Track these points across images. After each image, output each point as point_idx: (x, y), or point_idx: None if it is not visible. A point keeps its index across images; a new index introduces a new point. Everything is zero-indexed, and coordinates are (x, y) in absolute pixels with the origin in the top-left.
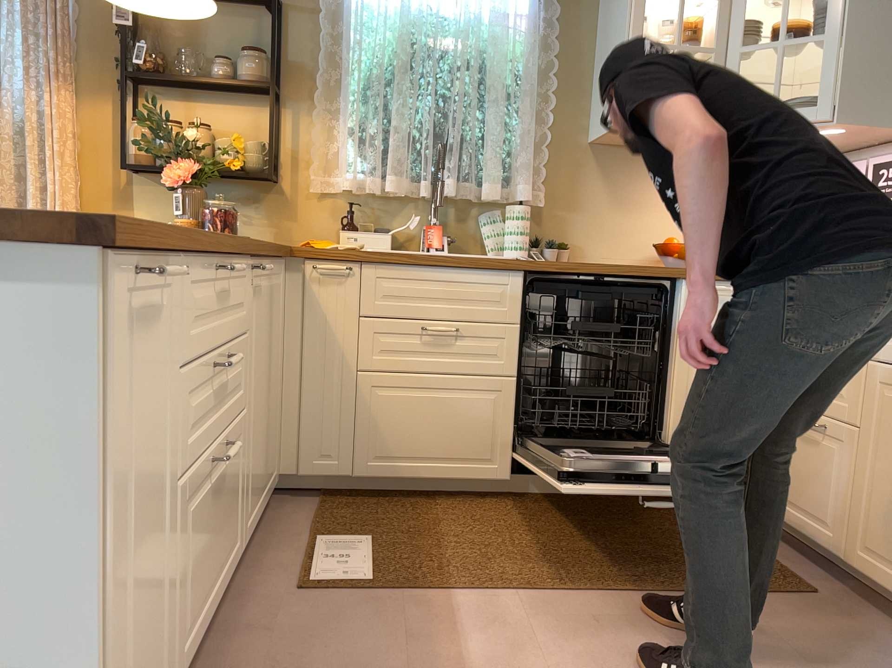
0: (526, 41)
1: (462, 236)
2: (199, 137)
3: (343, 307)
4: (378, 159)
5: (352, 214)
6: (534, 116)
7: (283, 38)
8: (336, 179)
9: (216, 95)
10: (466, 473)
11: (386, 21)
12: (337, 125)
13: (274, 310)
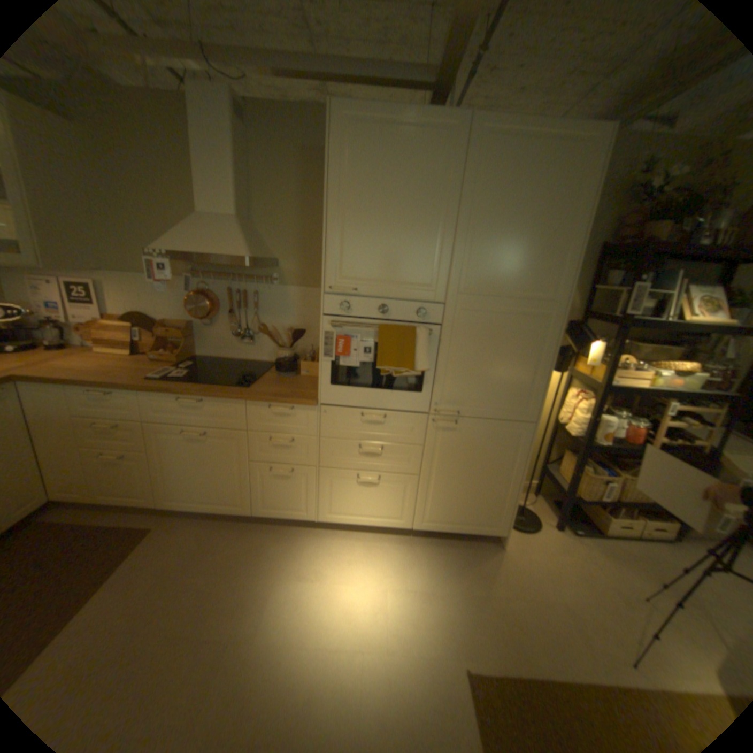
0: None
1: None
2: None
3: None
4: None
5: None
6: None
7: None
8: None
9: None
10: None
11: None
12: None
13: None
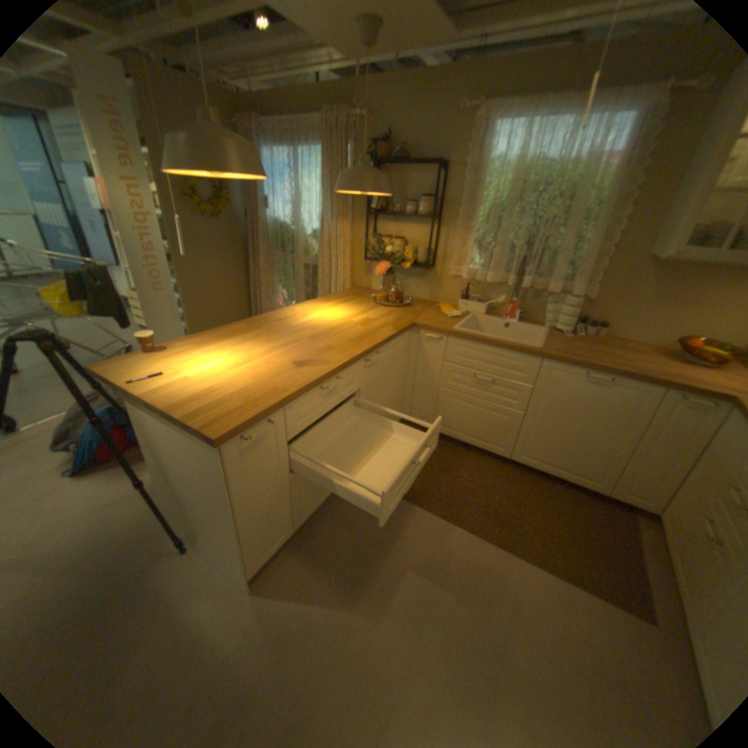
0: (614, 175)
1: (533, 308)
2: (392, 250)
3: (437, 355)
4: (486, 261)
5: (467, 290)
6: (607, 232)
7: (446, 182)
8: (462, 268)
9: (409, 218)
10: (486, 447)
11: (509, 166)
12: (469, 236)
13: (396, 359)
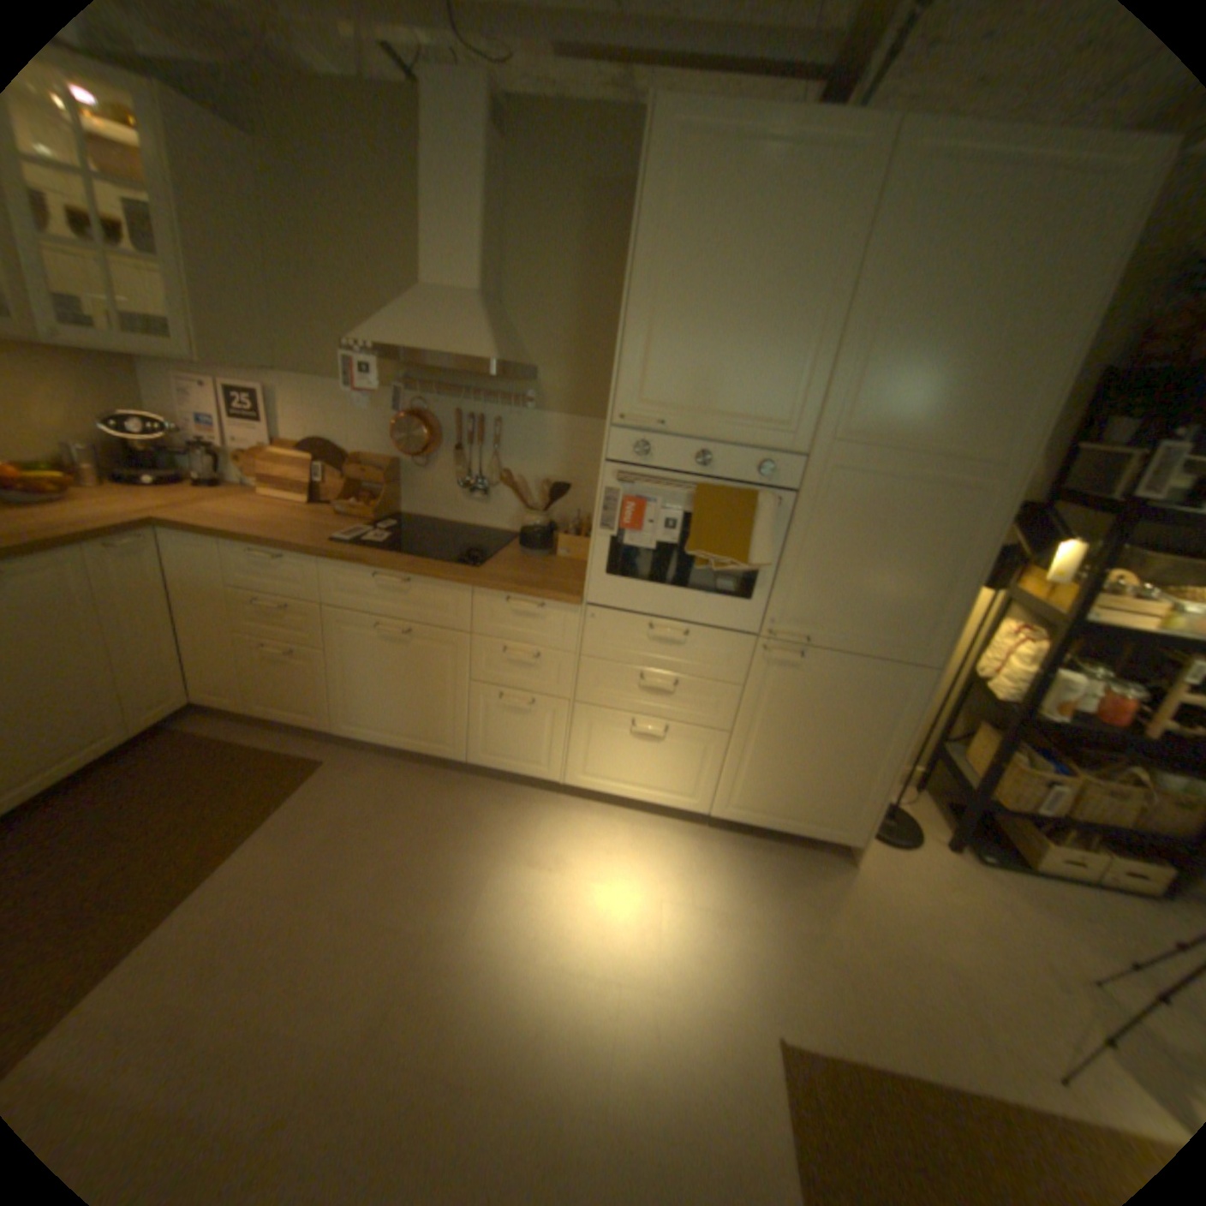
0: None
1: None
2: None
3: None
4: None
5: None
6: None
7: None
8: None
9: None
10: None
11: None
12: None
13: None
